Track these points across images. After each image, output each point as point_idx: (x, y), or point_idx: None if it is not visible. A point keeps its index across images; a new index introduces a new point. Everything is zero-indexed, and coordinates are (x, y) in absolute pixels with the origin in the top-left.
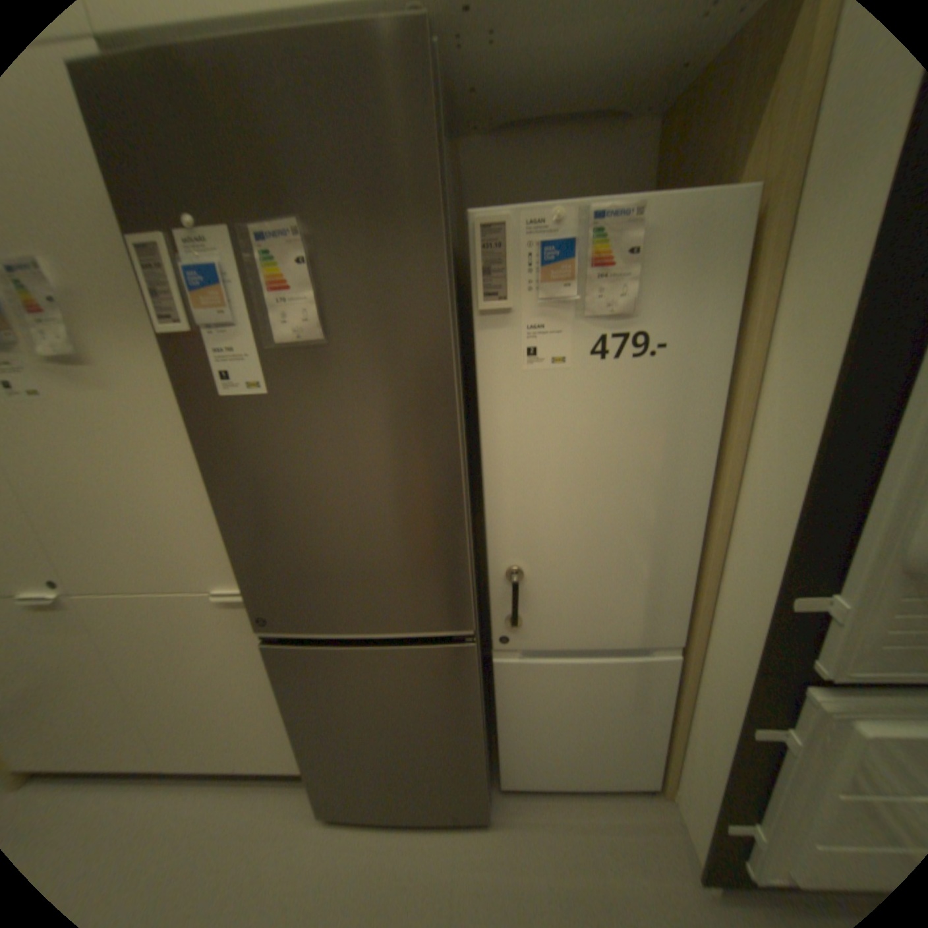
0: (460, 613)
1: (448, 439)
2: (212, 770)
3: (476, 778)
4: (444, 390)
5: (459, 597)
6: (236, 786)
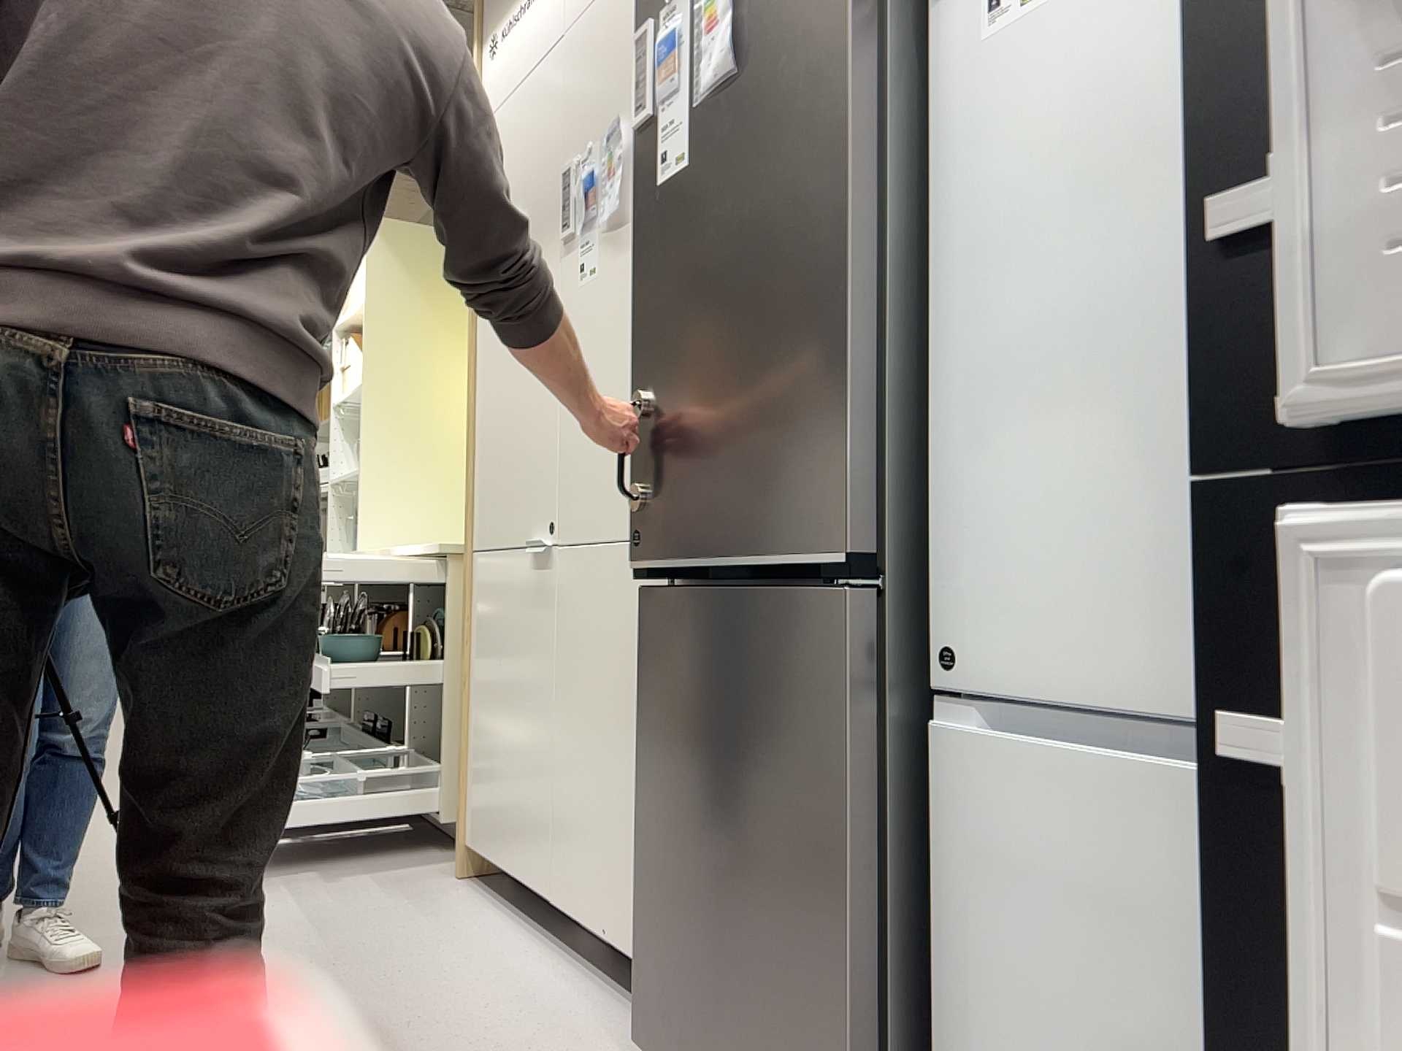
0: (837, 513)
1: (839, 164)
2: (591, 924)
3: (850, 1045)
4: (840, 88)
5: (837, 474)
6: (607, 986)
